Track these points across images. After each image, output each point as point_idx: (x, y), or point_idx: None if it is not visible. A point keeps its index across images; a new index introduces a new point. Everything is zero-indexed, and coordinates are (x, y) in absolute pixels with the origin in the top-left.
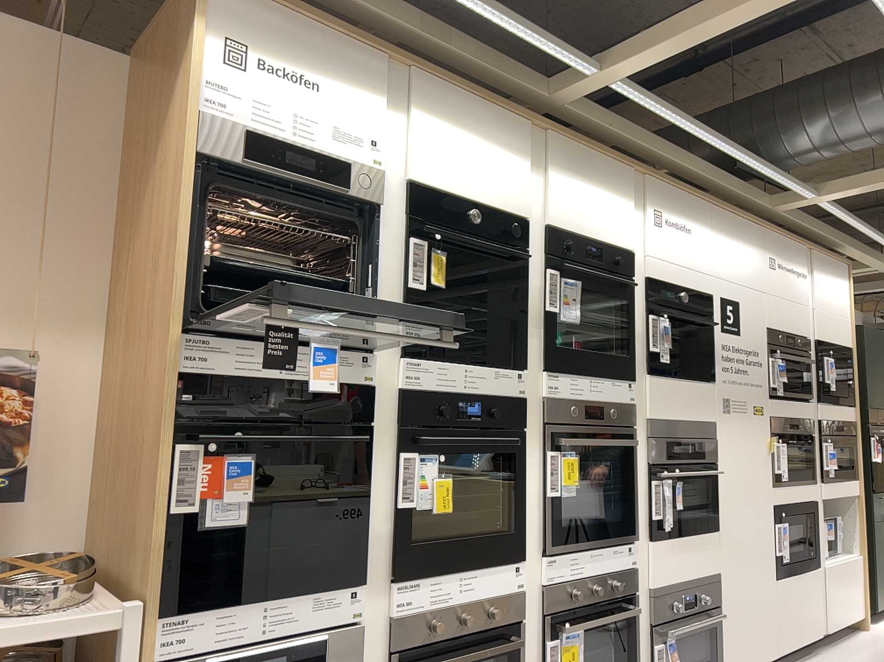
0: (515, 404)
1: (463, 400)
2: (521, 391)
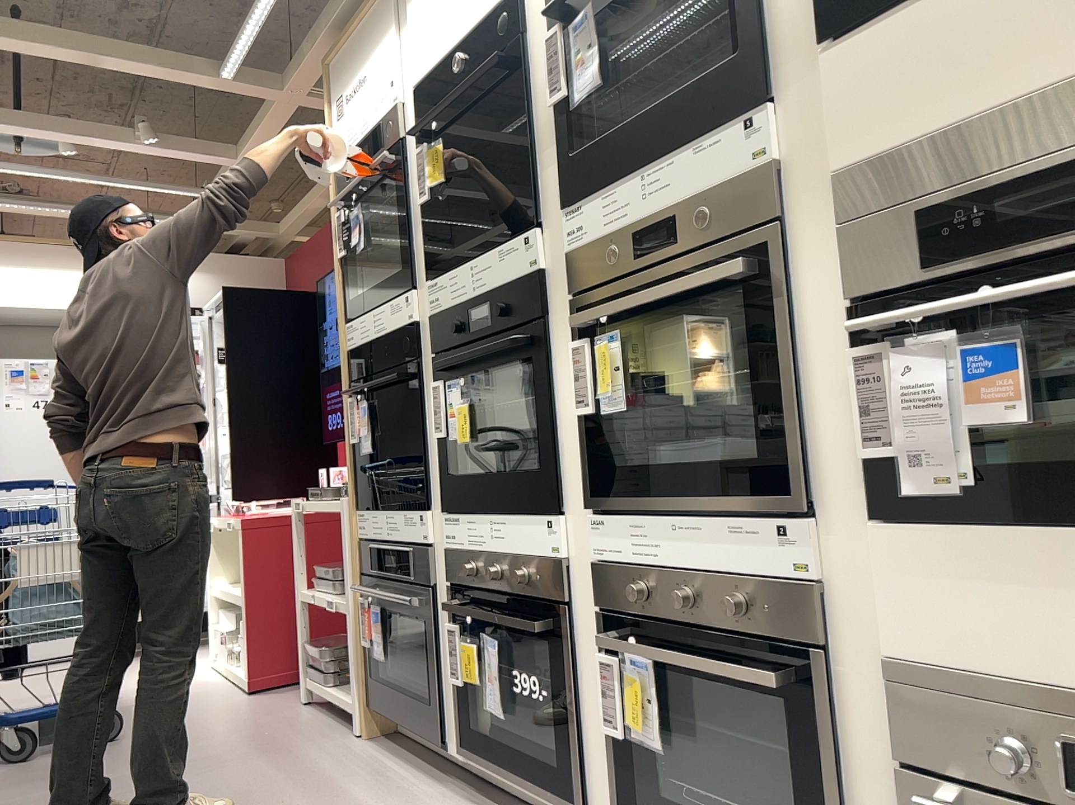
0: (526, 286)
1: (474, 307)
2: (535, 262)
